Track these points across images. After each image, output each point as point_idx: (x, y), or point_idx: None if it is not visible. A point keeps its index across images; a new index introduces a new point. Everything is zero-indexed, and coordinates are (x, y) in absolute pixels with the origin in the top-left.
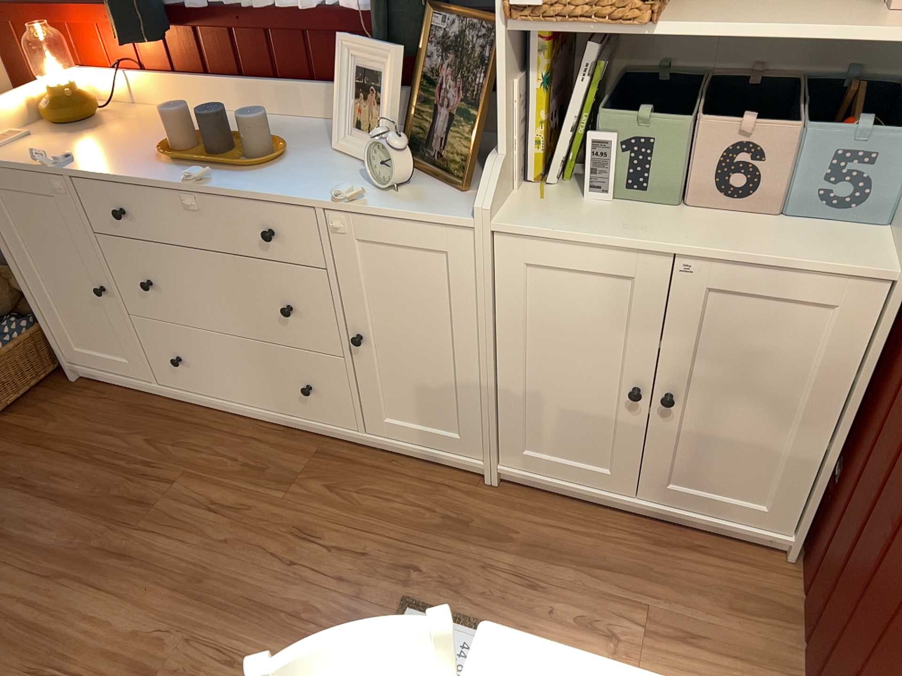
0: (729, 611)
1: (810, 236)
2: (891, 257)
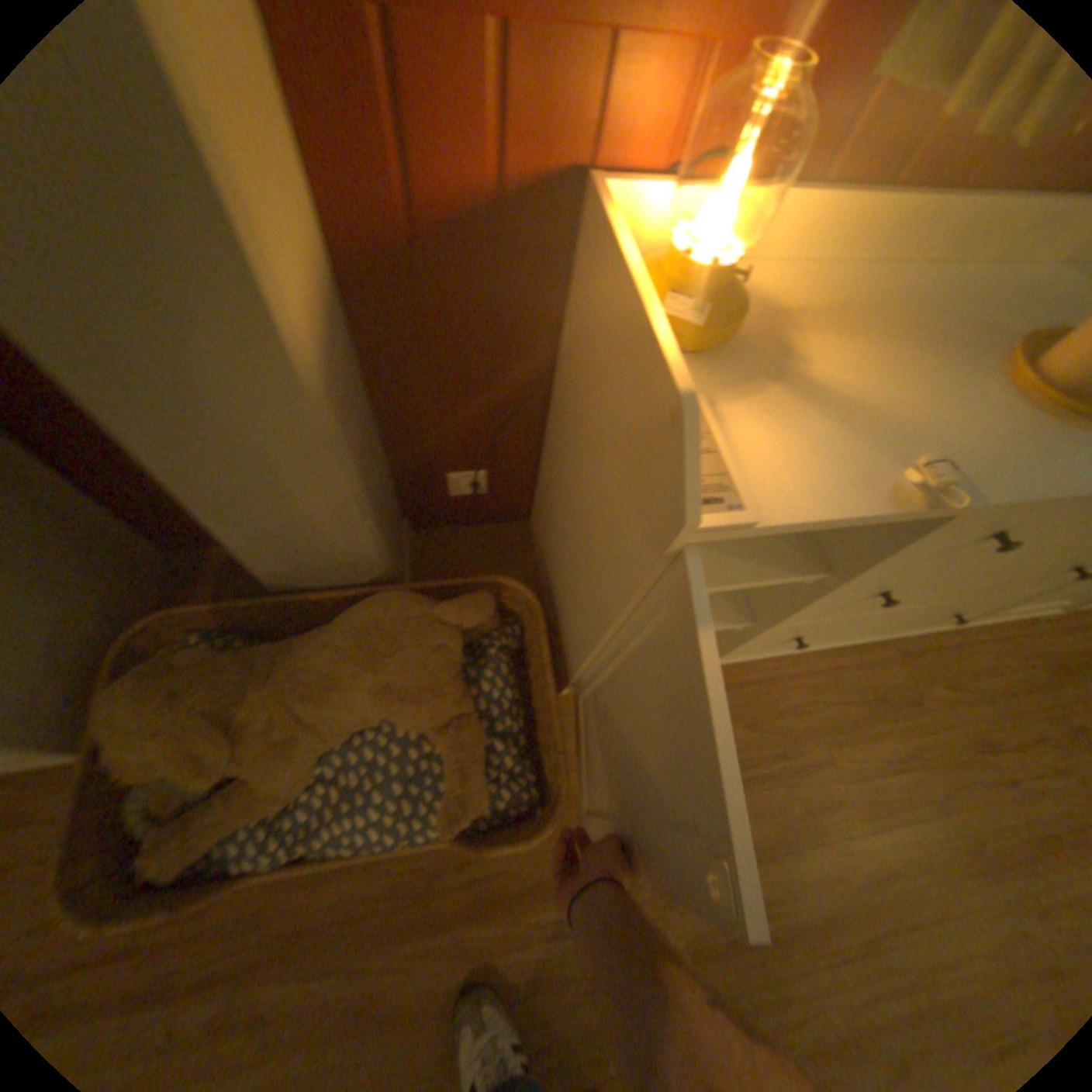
0: None
1: None
2: None
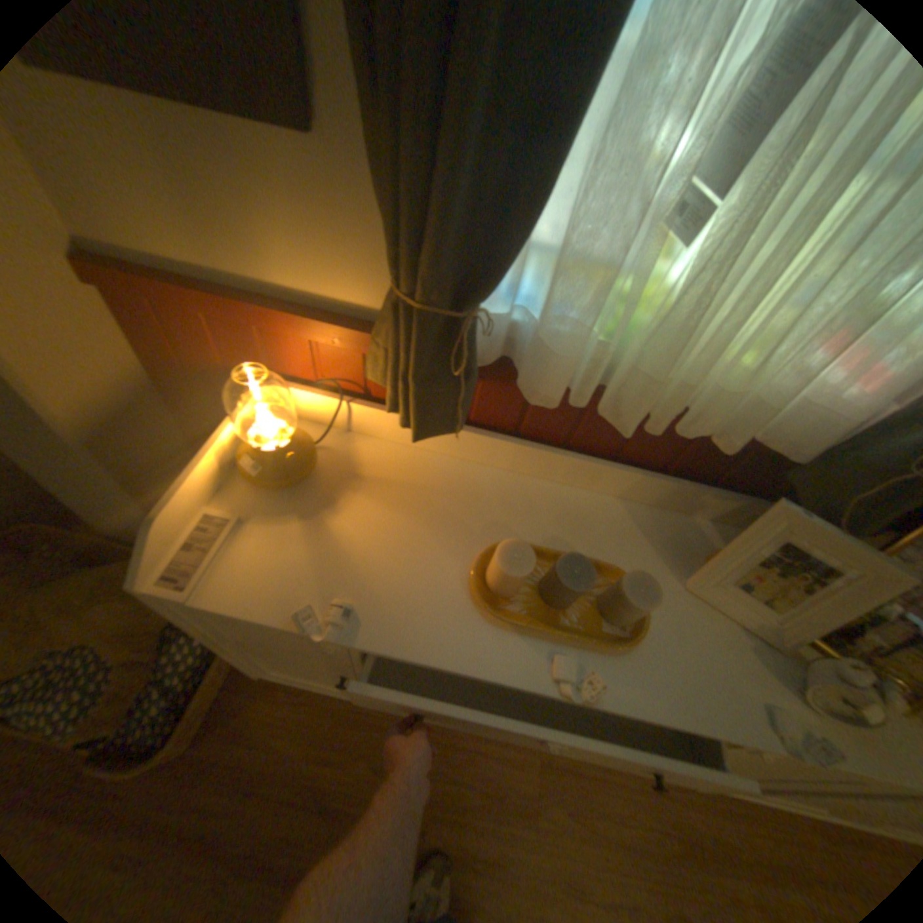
0: None
1: None
2: None
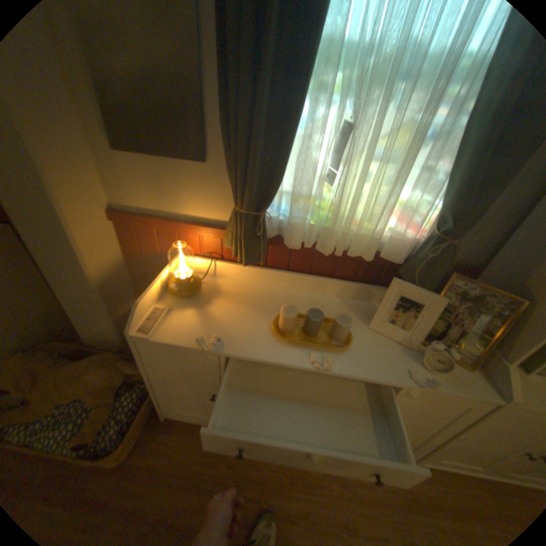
0: None
1: None
2: None
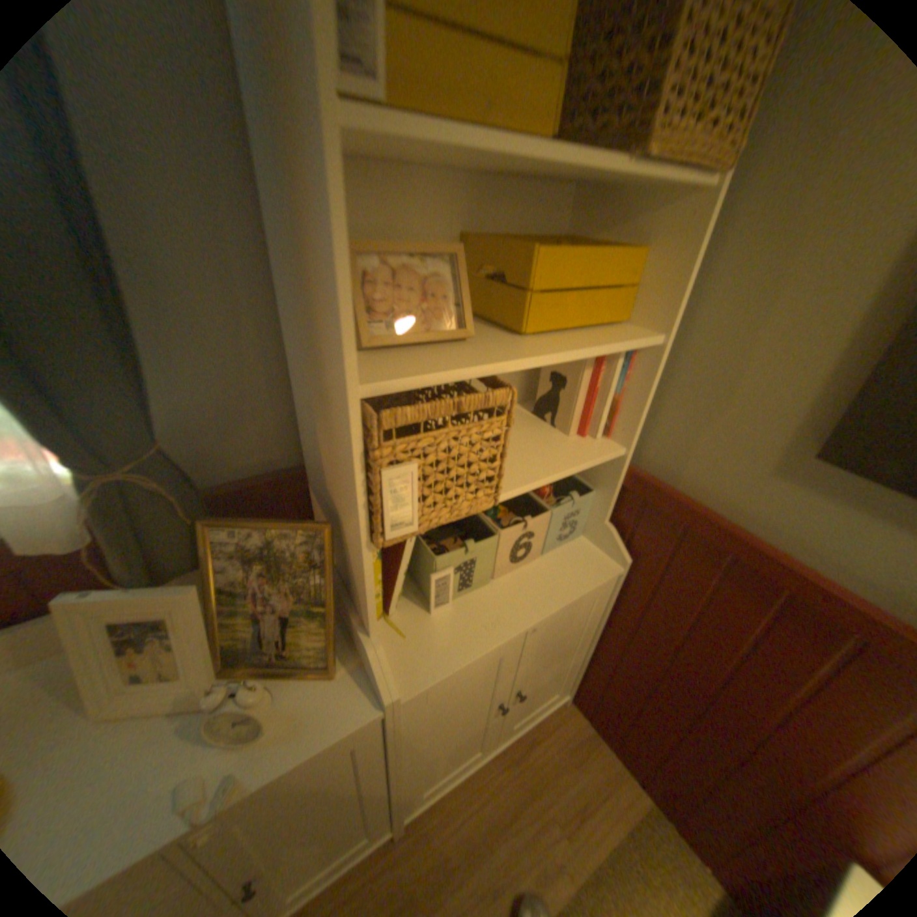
0: (578, 774)
1: (568, 567)
2: (610, 563)
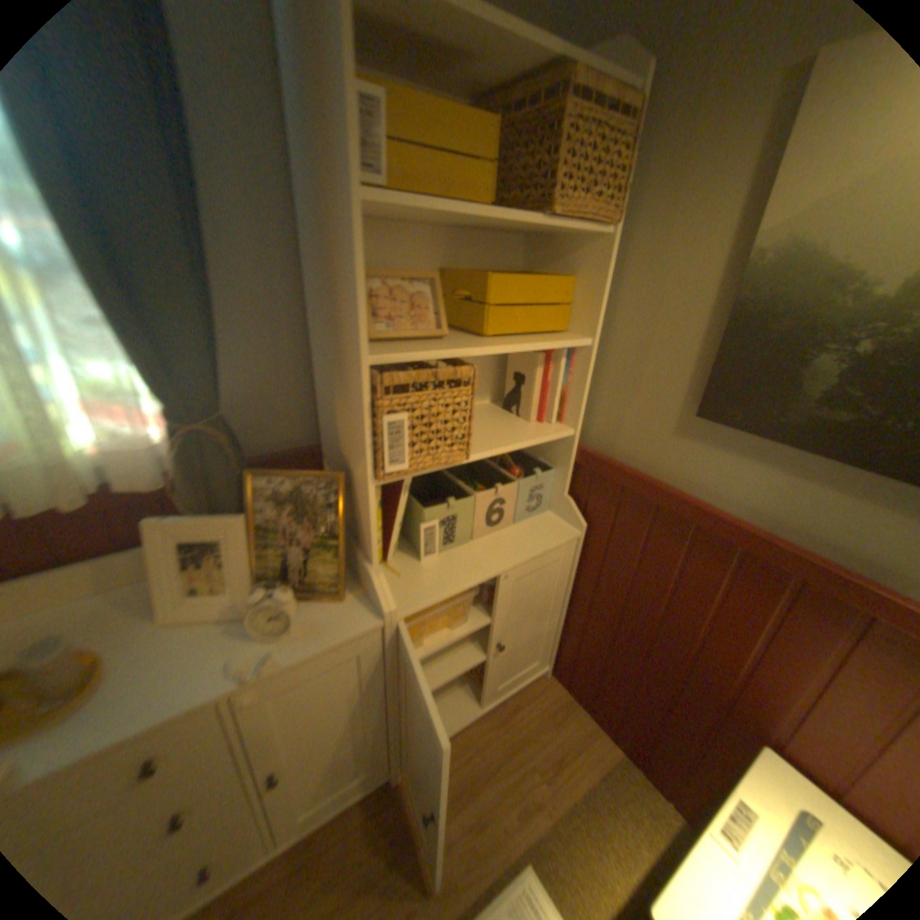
0: (557, 733)
1: (534, 533)
2: (569, 529)
